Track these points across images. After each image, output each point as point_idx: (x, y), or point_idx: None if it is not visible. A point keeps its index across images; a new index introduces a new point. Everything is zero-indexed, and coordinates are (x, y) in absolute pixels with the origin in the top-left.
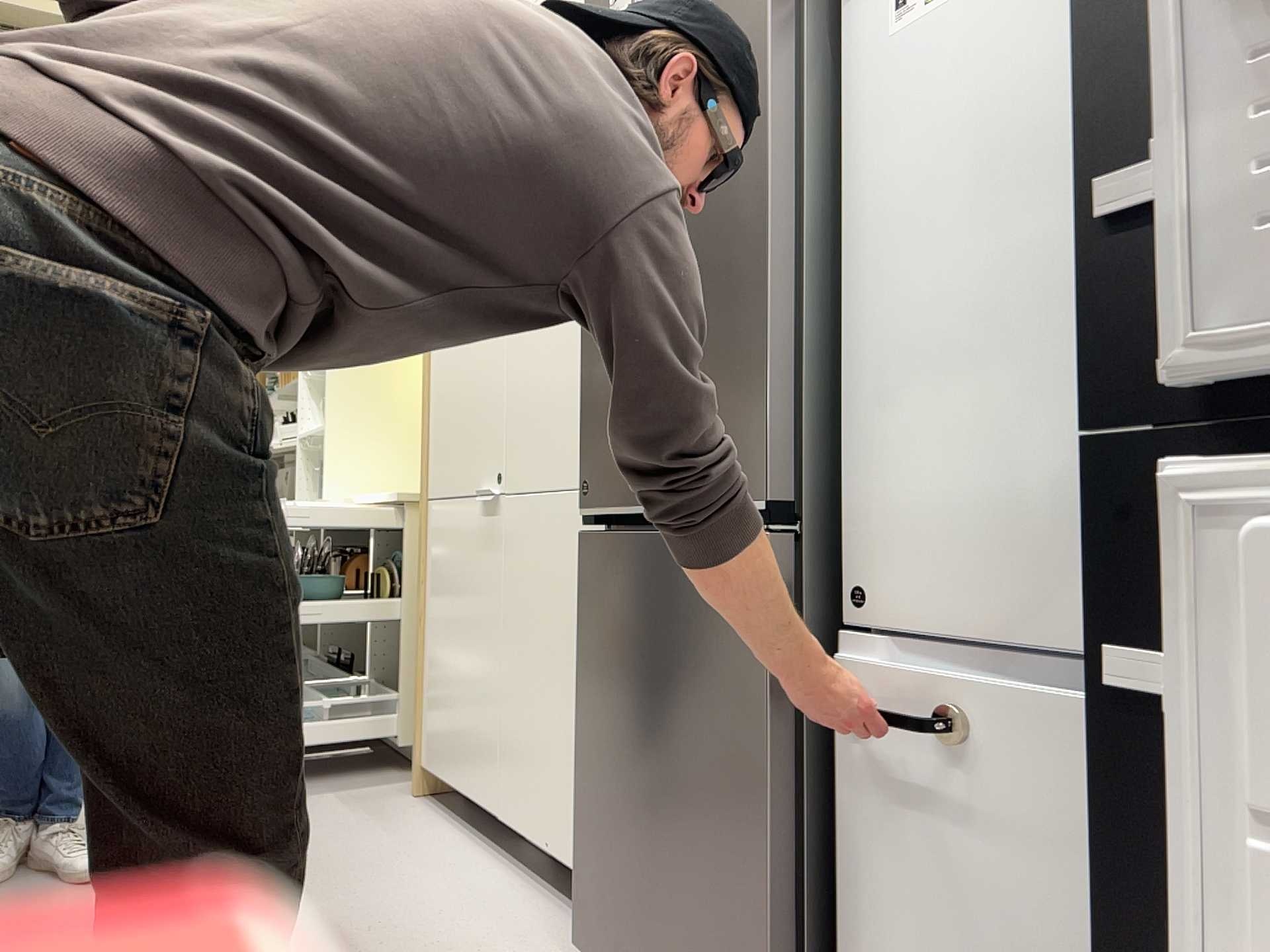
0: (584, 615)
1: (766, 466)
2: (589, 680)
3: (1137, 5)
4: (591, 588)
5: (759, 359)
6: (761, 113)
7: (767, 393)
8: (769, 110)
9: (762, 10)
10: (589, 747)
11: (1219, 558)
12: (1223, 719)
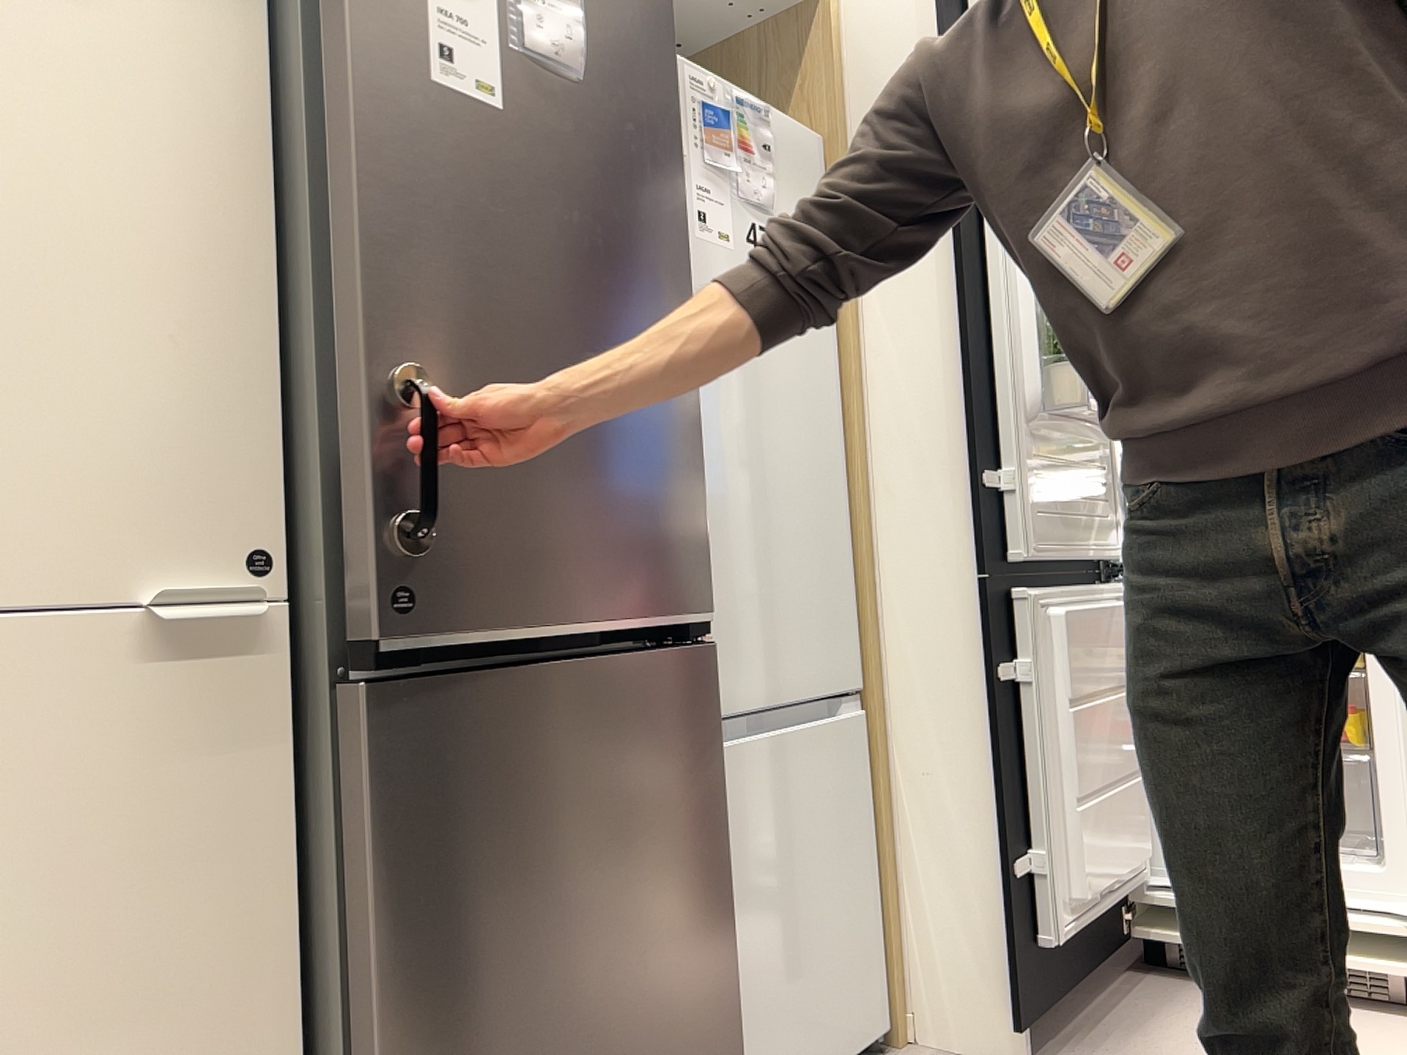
0: (390, 827)
1: (706, 576)
2: (419, 931)
3: (982, 401)
4: (414, 772)
5: (694, 473)
6: (681, 239)
7: (702, 508)
8: (687, 242)
9: (675, 141)
10: (424, 1049)
11: (1035, 616)
12: (1039, 671)
